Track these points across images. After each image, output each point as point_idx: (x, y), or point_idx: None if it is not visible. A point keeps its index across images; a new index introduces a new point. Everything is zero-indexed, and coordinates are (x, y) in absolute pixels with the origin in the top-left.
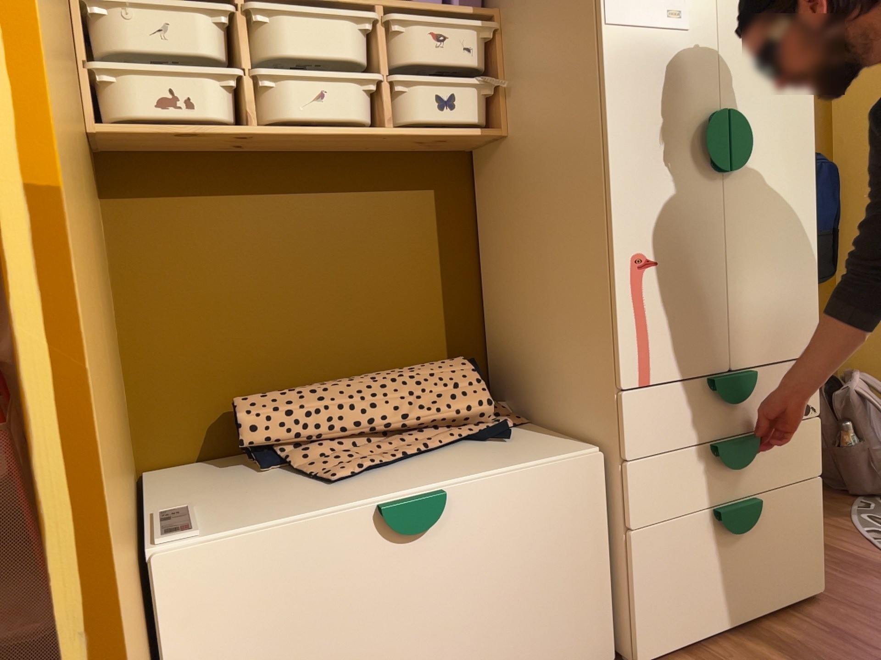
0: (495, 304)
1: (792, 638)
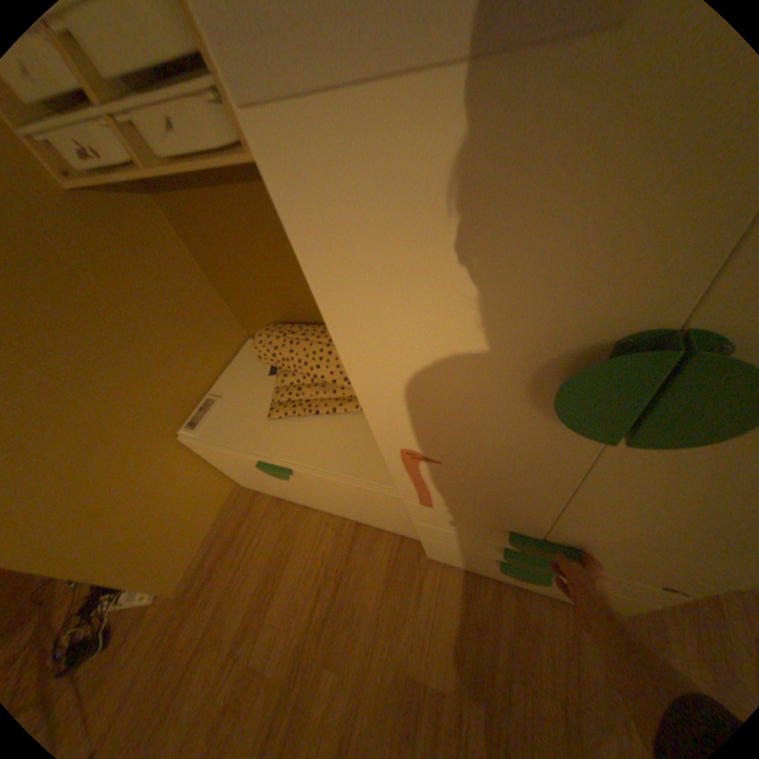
0: None
1: (536, 620)
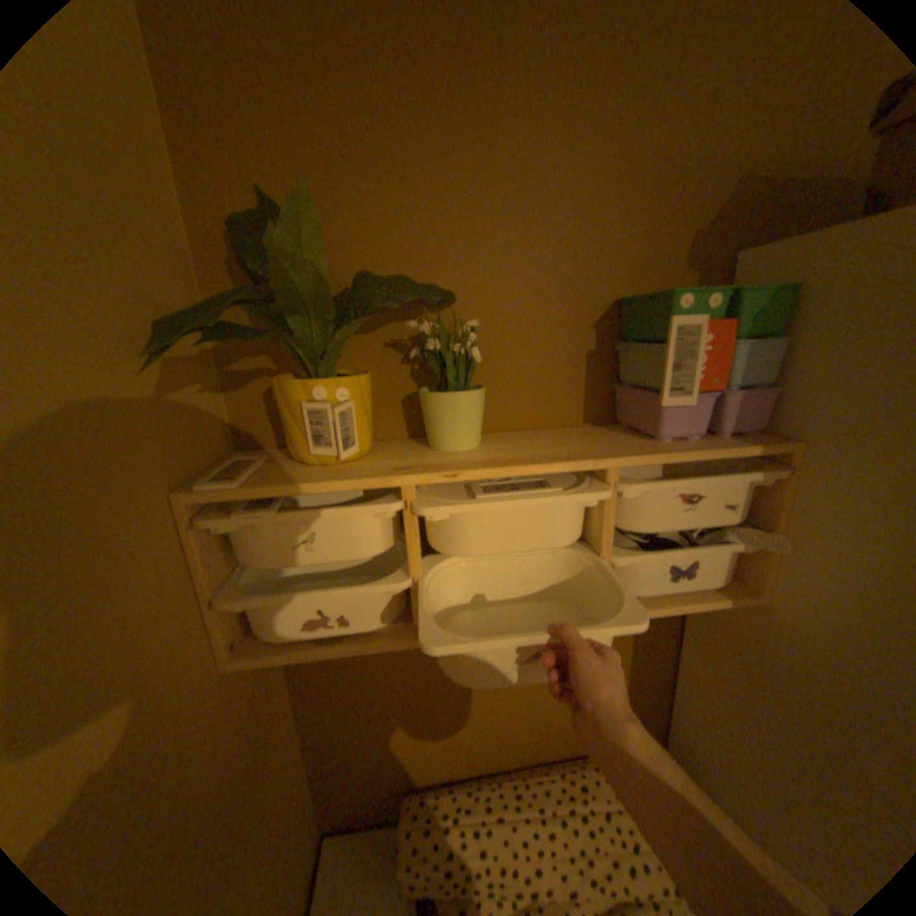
0: (687, 711)
1: None
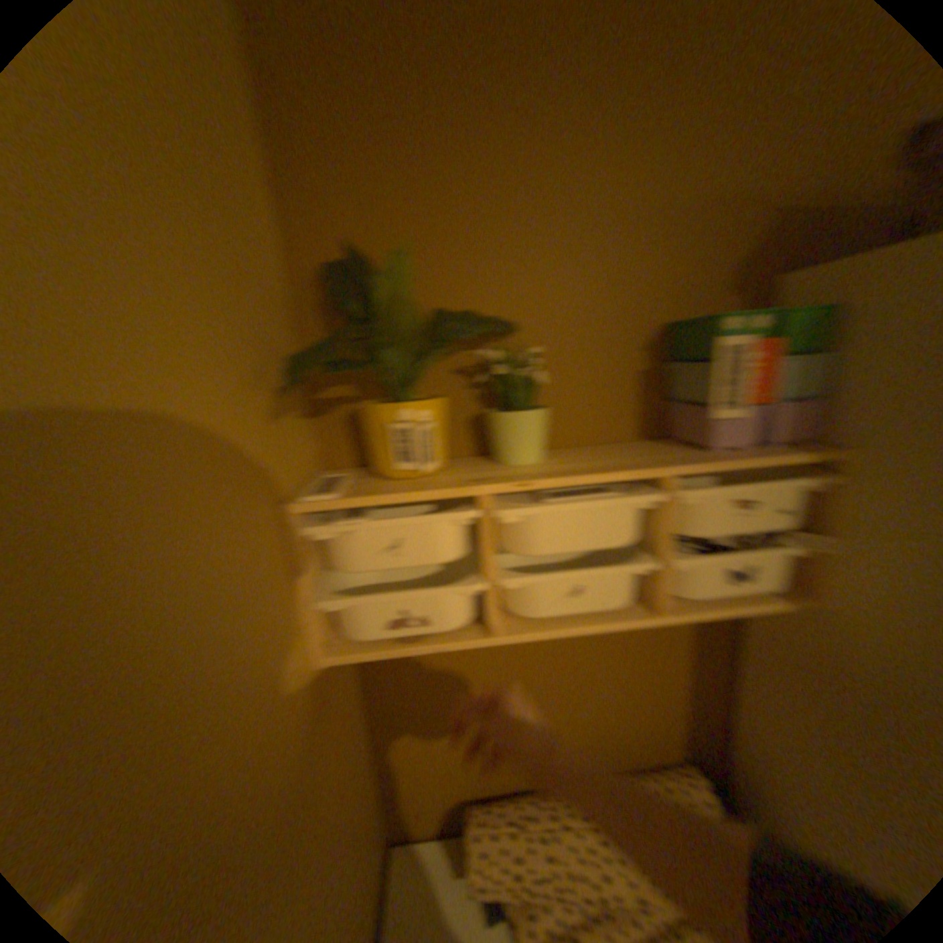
0: (750, 723)
1: None
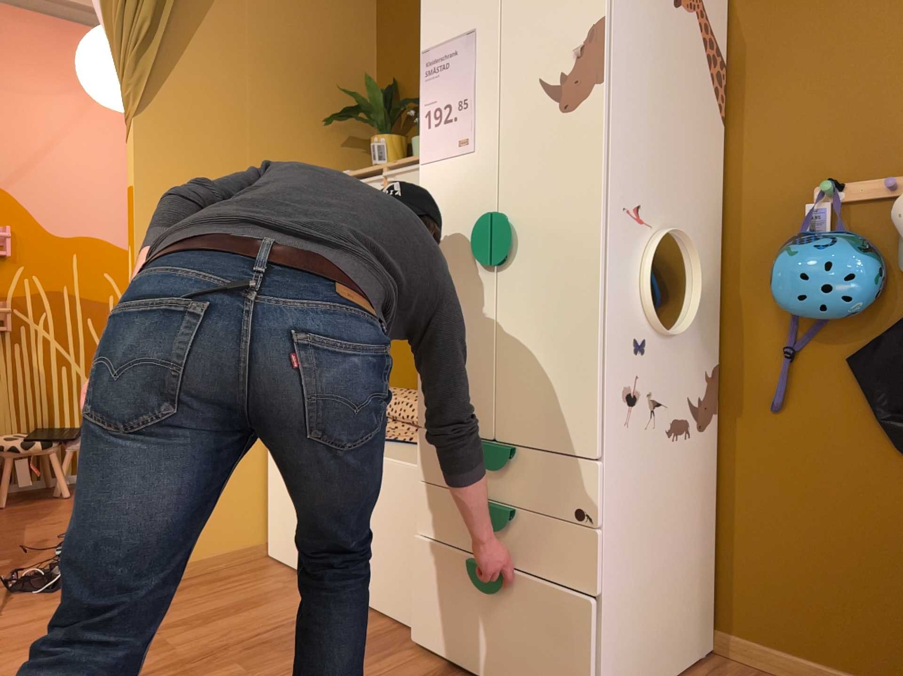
0: None
1: None
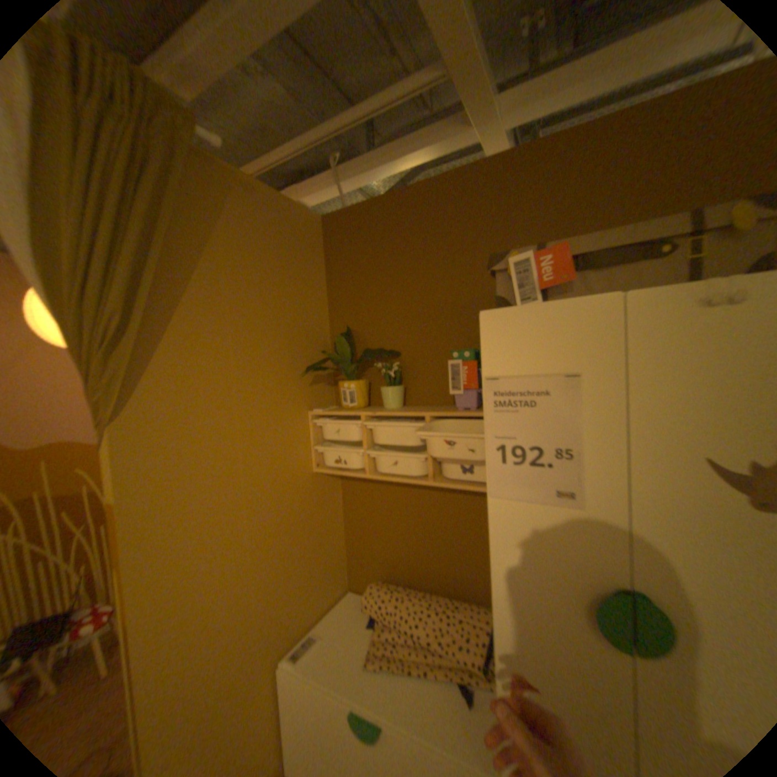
0: None
1: None
